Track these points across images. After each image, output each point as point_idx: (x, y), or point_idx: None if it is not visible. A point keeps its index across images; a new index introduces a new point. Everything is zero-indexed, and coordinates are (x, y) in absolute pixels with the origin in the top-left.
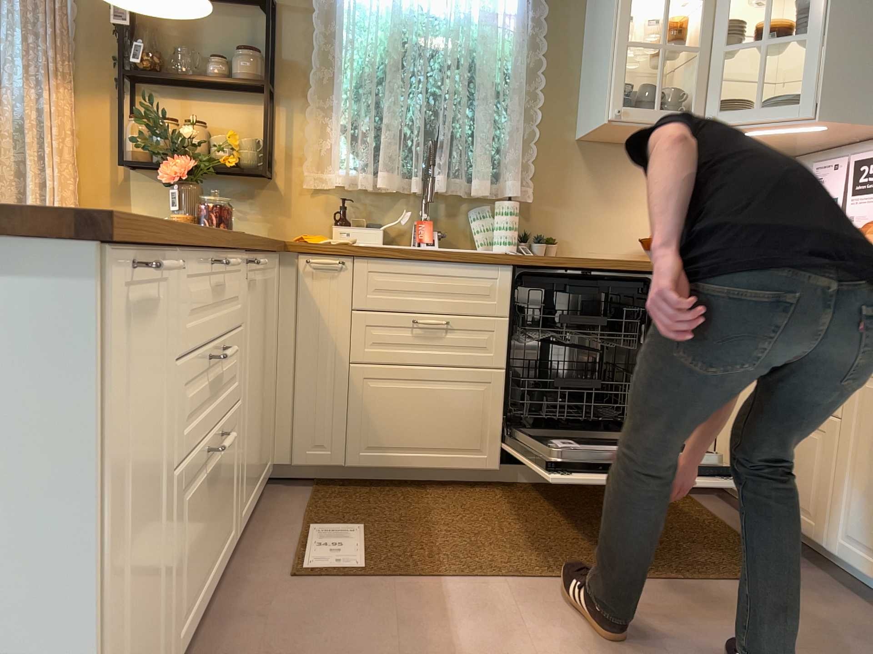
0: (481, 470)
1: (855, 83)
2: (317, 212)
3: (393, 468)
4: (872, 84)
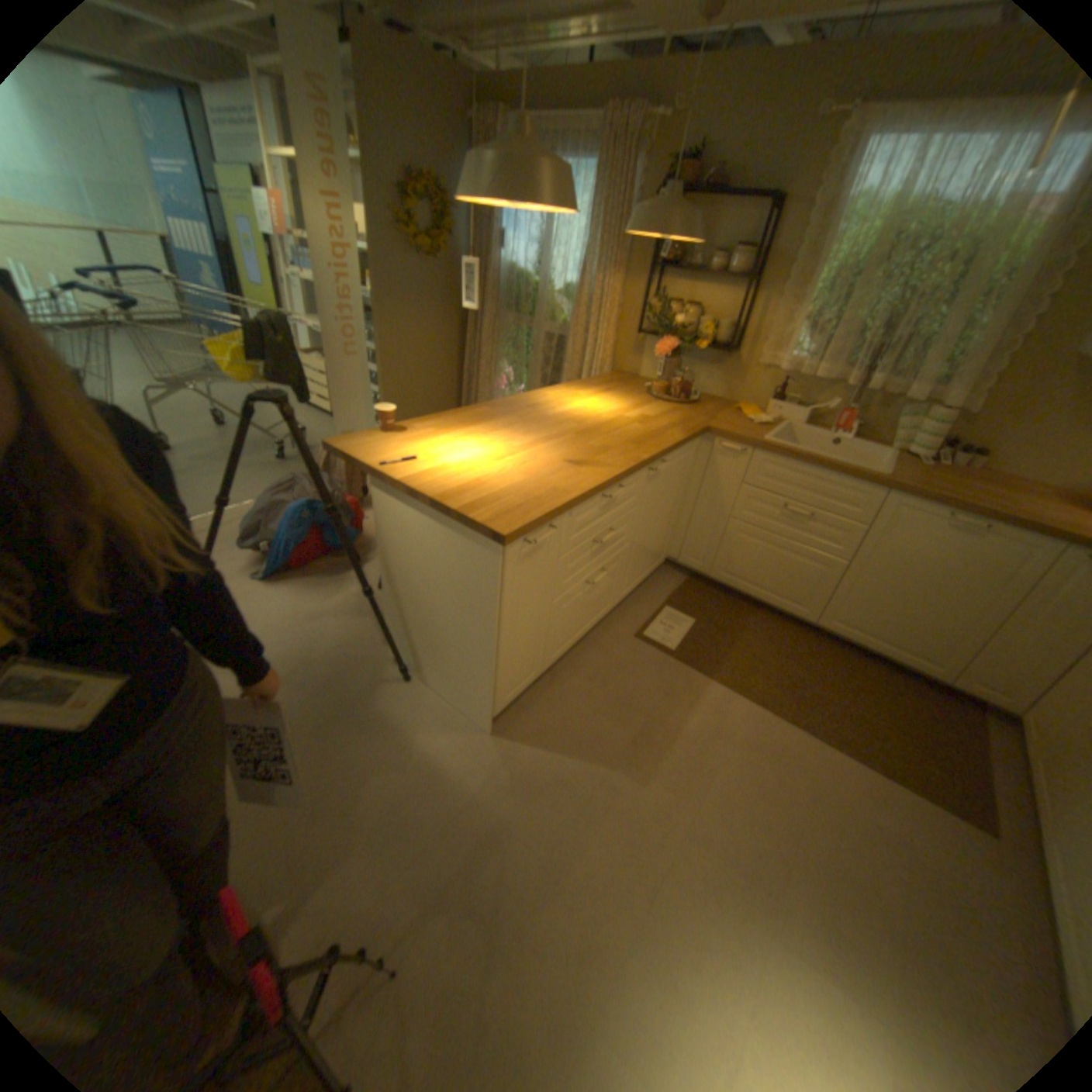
0: (801, 618)
1: None
2: (764, 383)
3: (738, 590)
4: None
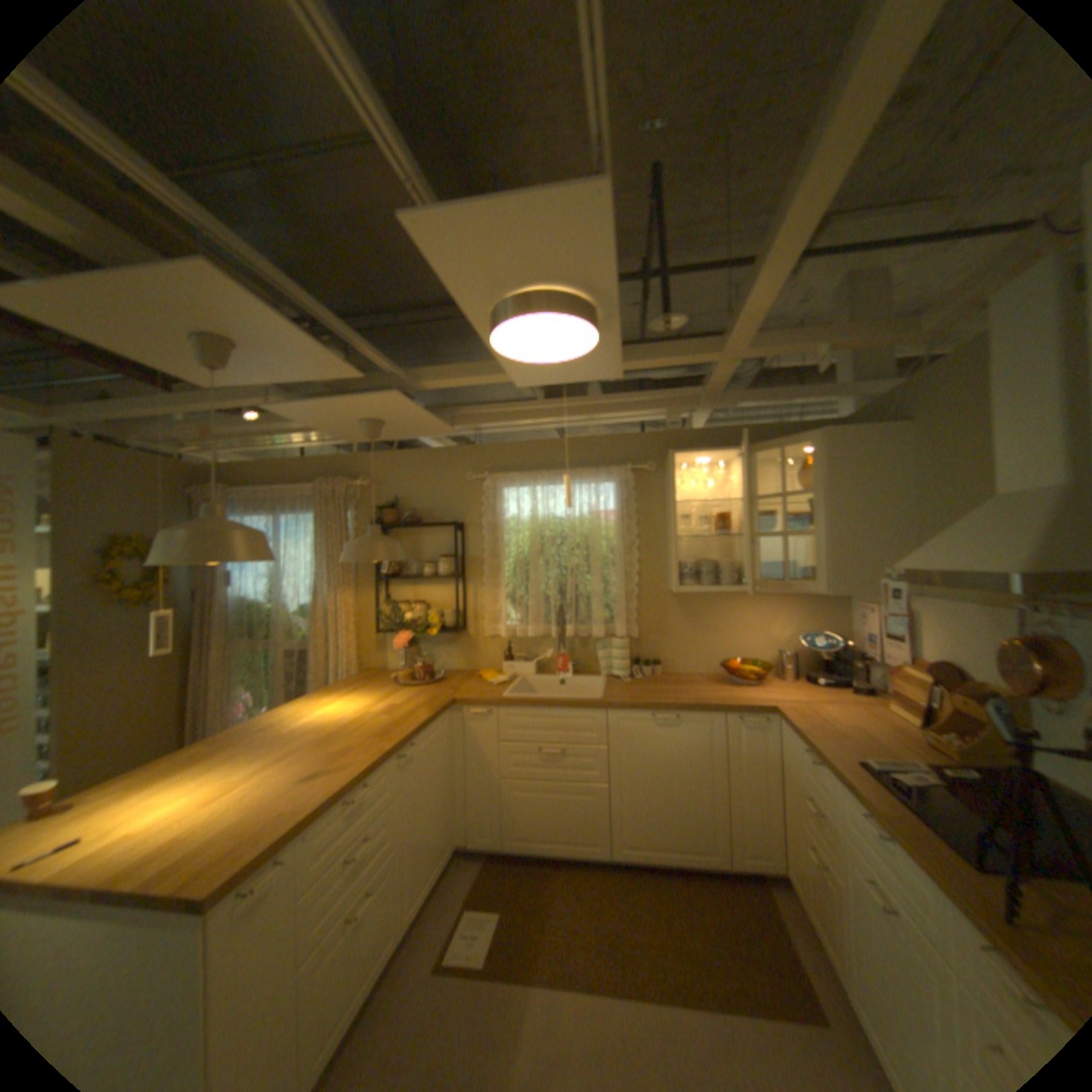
0: (597, 860)
1: (860, 566)
2: (496, 650)
3: (534, 855)
4: (876, 565)
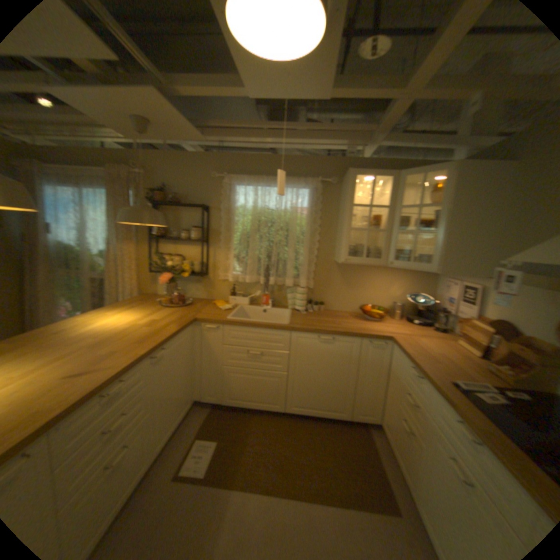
0: (277, 412)
1: (462, 256)
2: (226, 288)
3: (241, 407)
4: (472, 257)
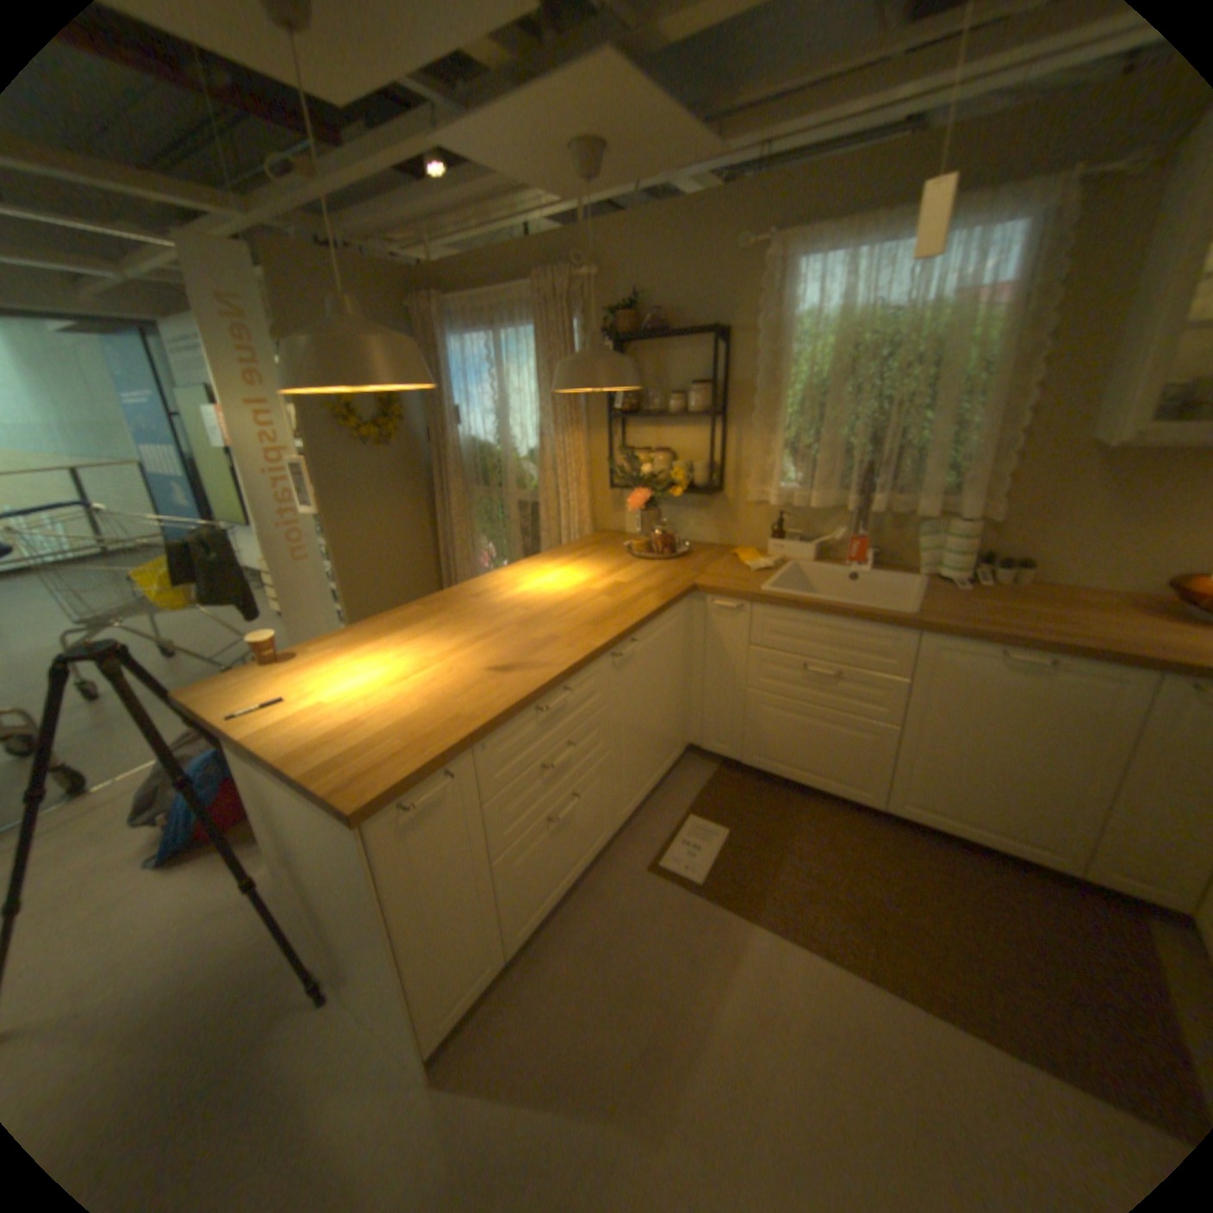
0: (865, 805)
1: None
2: (759, 521)
3: (780, 776)
4: None
